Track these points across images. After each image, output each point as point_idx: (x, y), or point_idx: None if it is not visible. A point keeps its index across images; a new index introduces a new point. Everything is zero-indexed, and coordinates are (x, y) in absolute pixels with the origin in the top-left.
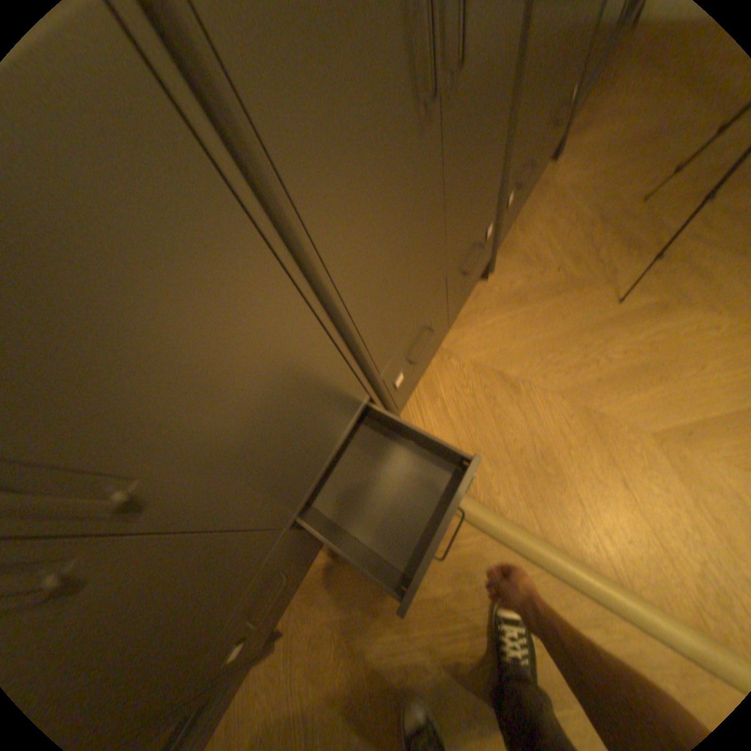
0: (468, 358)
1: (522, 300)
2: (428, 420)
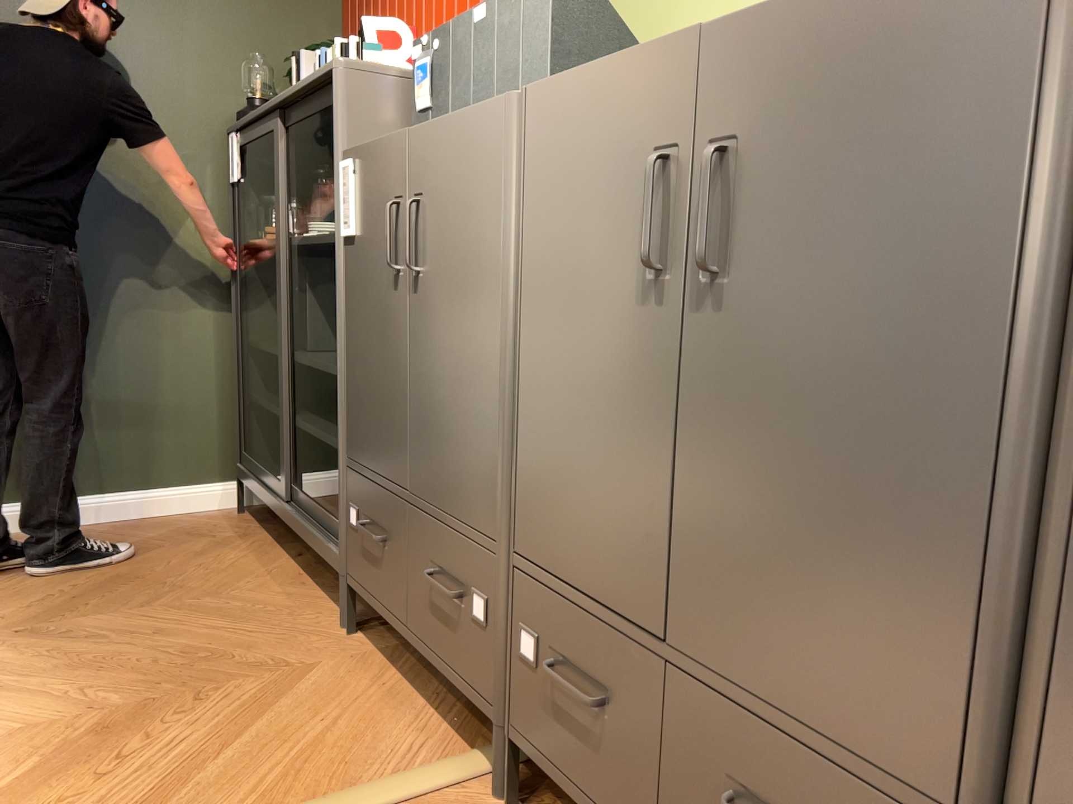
0: None
1: None
2: None
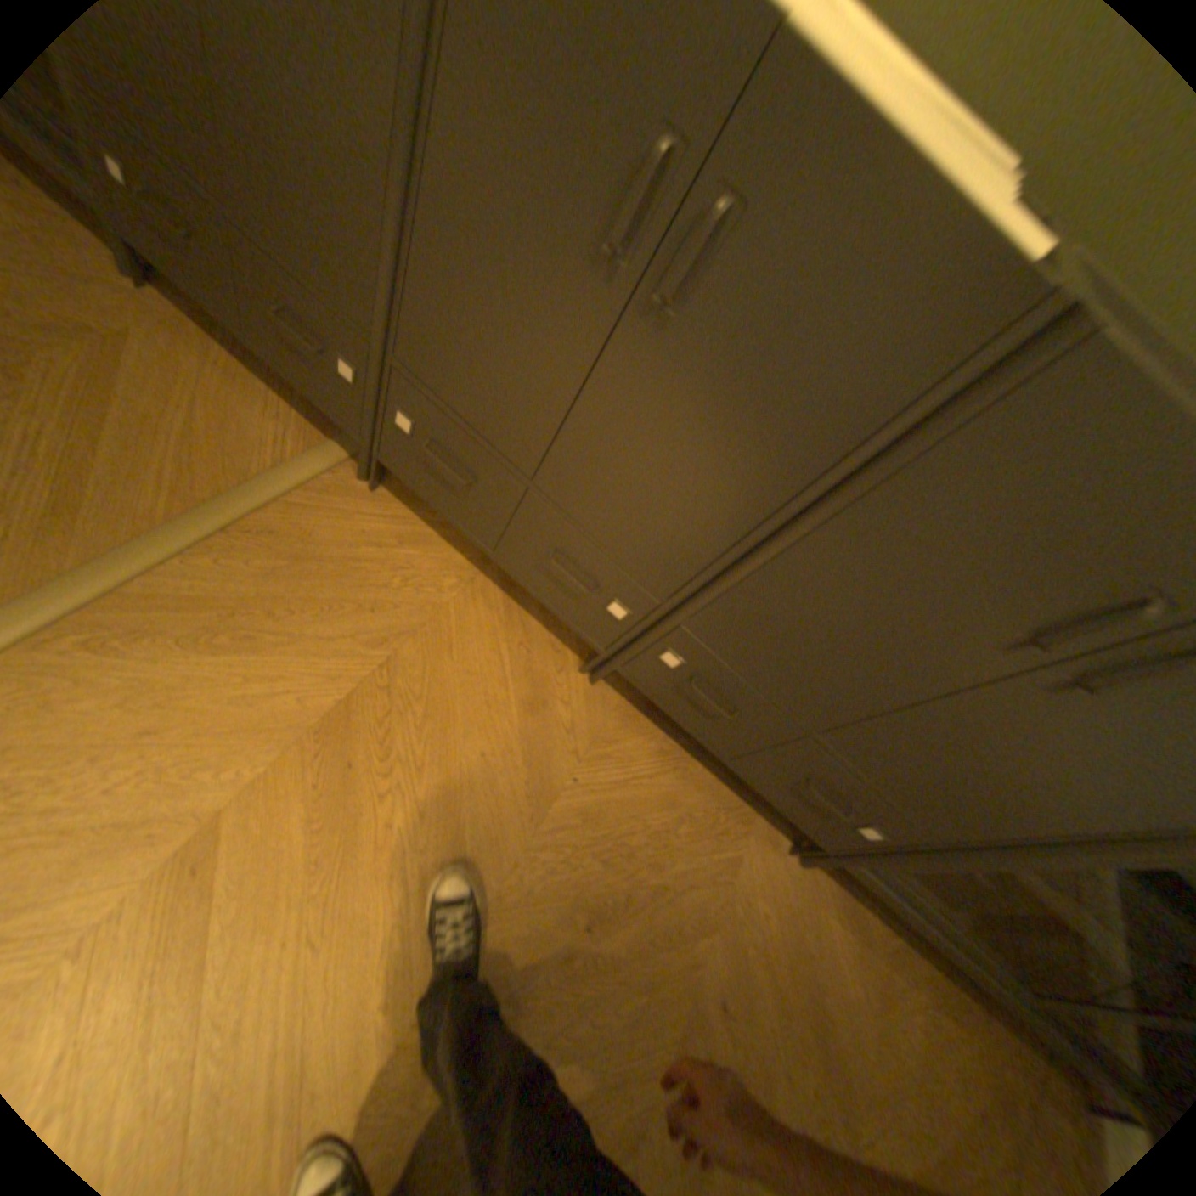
0: (449, 601)
1: (529, 708)
2: (366, 521)
